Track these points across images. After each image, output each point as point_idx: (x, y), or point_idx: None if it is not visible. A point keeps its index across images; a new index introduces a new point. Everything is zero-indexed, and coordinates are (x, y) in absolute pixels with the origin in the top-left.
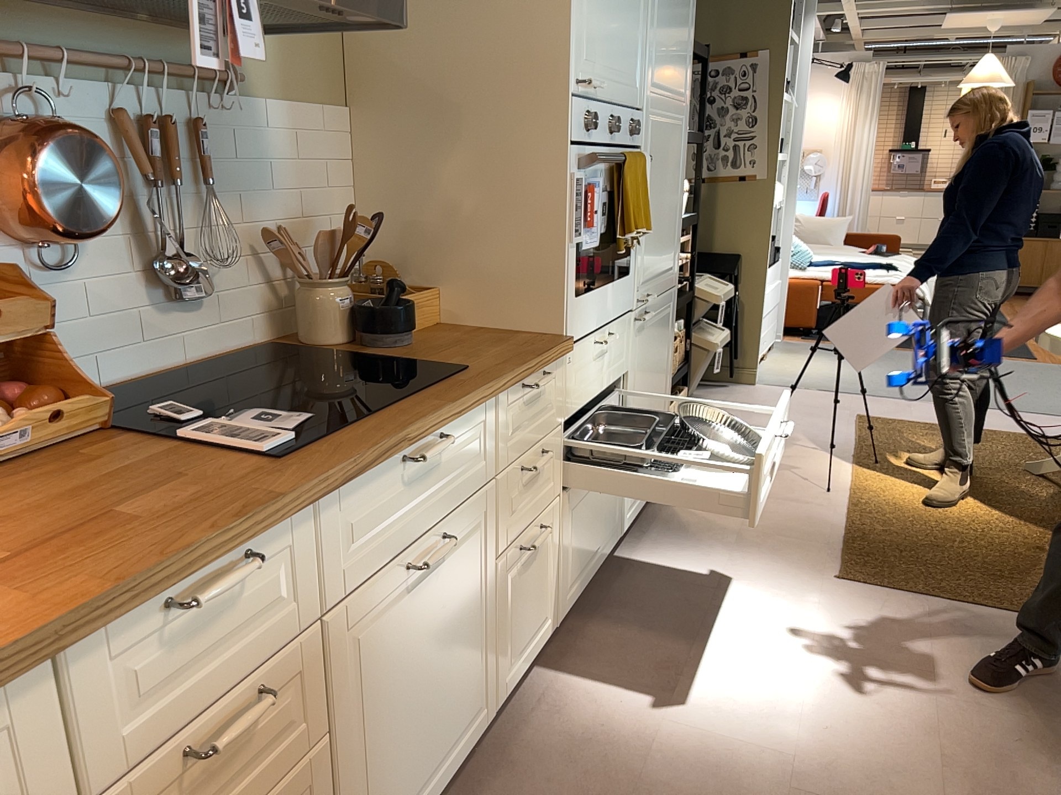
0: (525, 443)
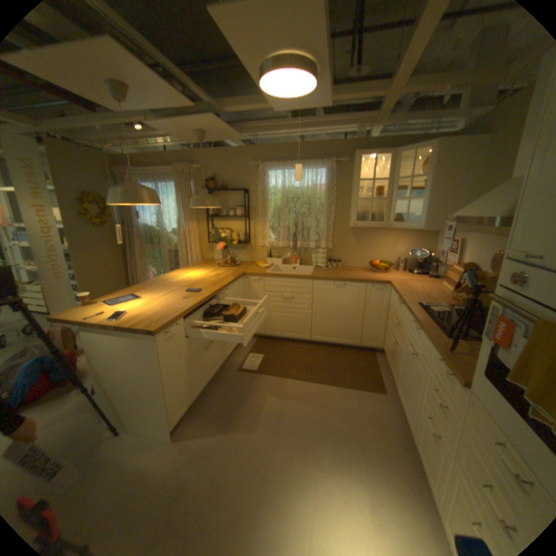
0: (441, 385)
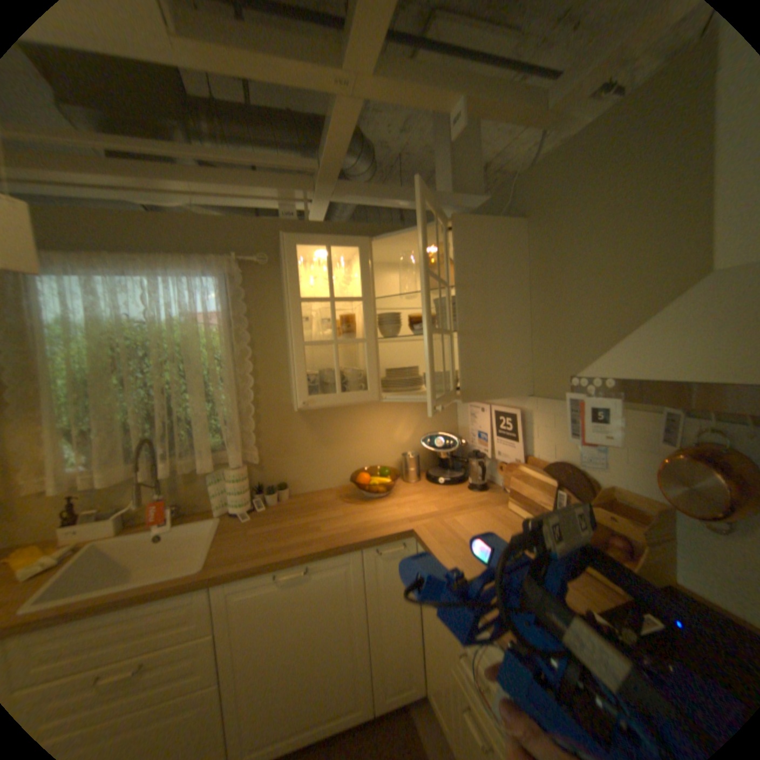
0: None
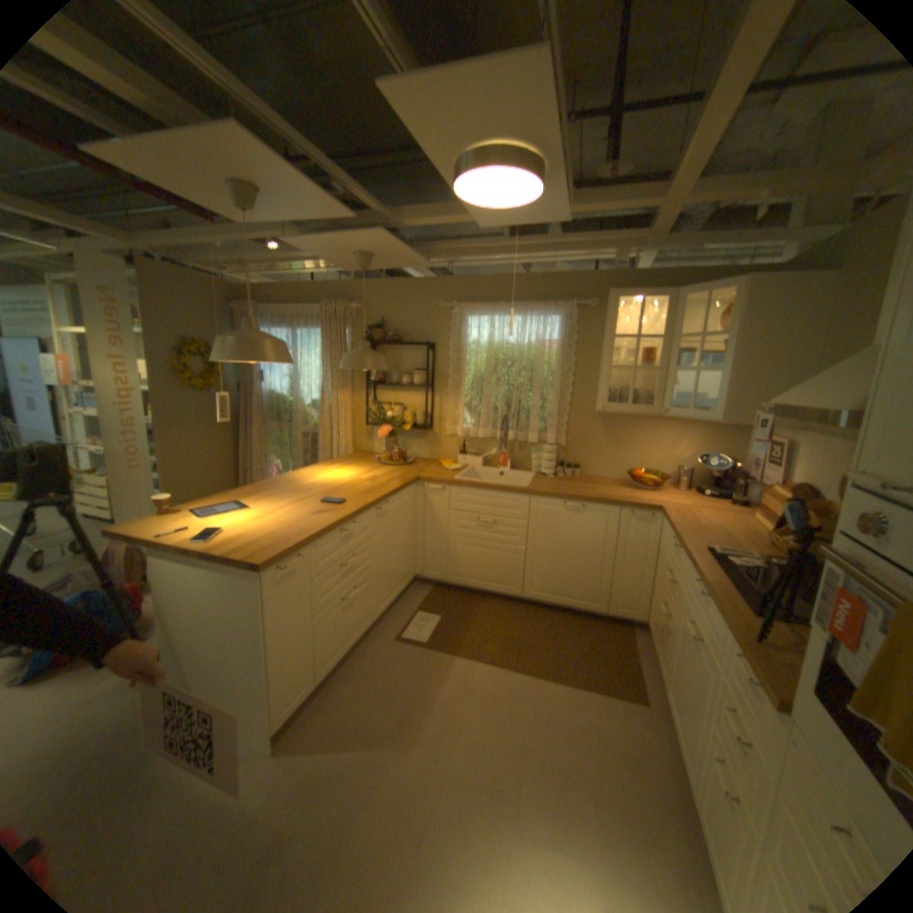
0: (741, 702)
